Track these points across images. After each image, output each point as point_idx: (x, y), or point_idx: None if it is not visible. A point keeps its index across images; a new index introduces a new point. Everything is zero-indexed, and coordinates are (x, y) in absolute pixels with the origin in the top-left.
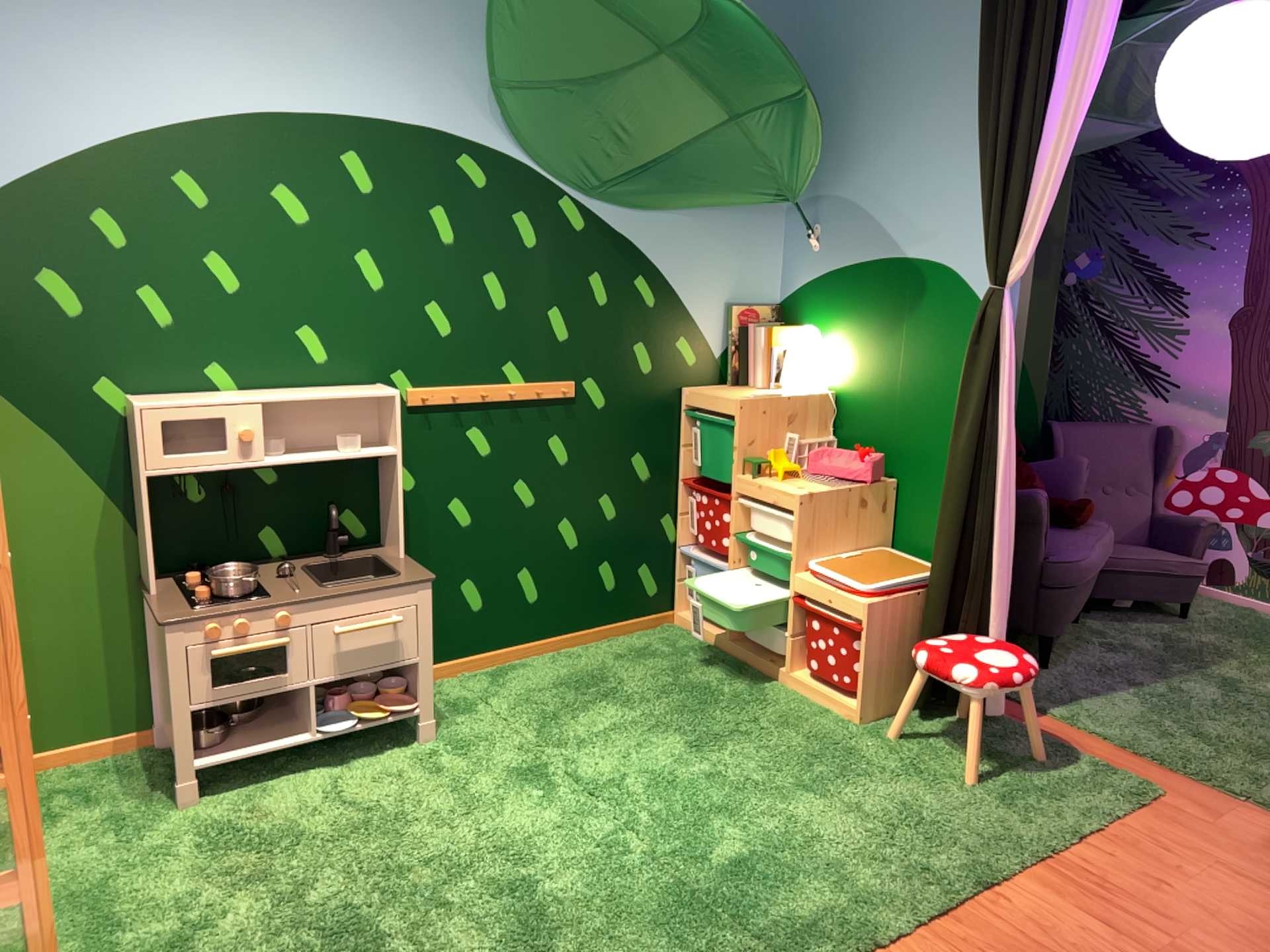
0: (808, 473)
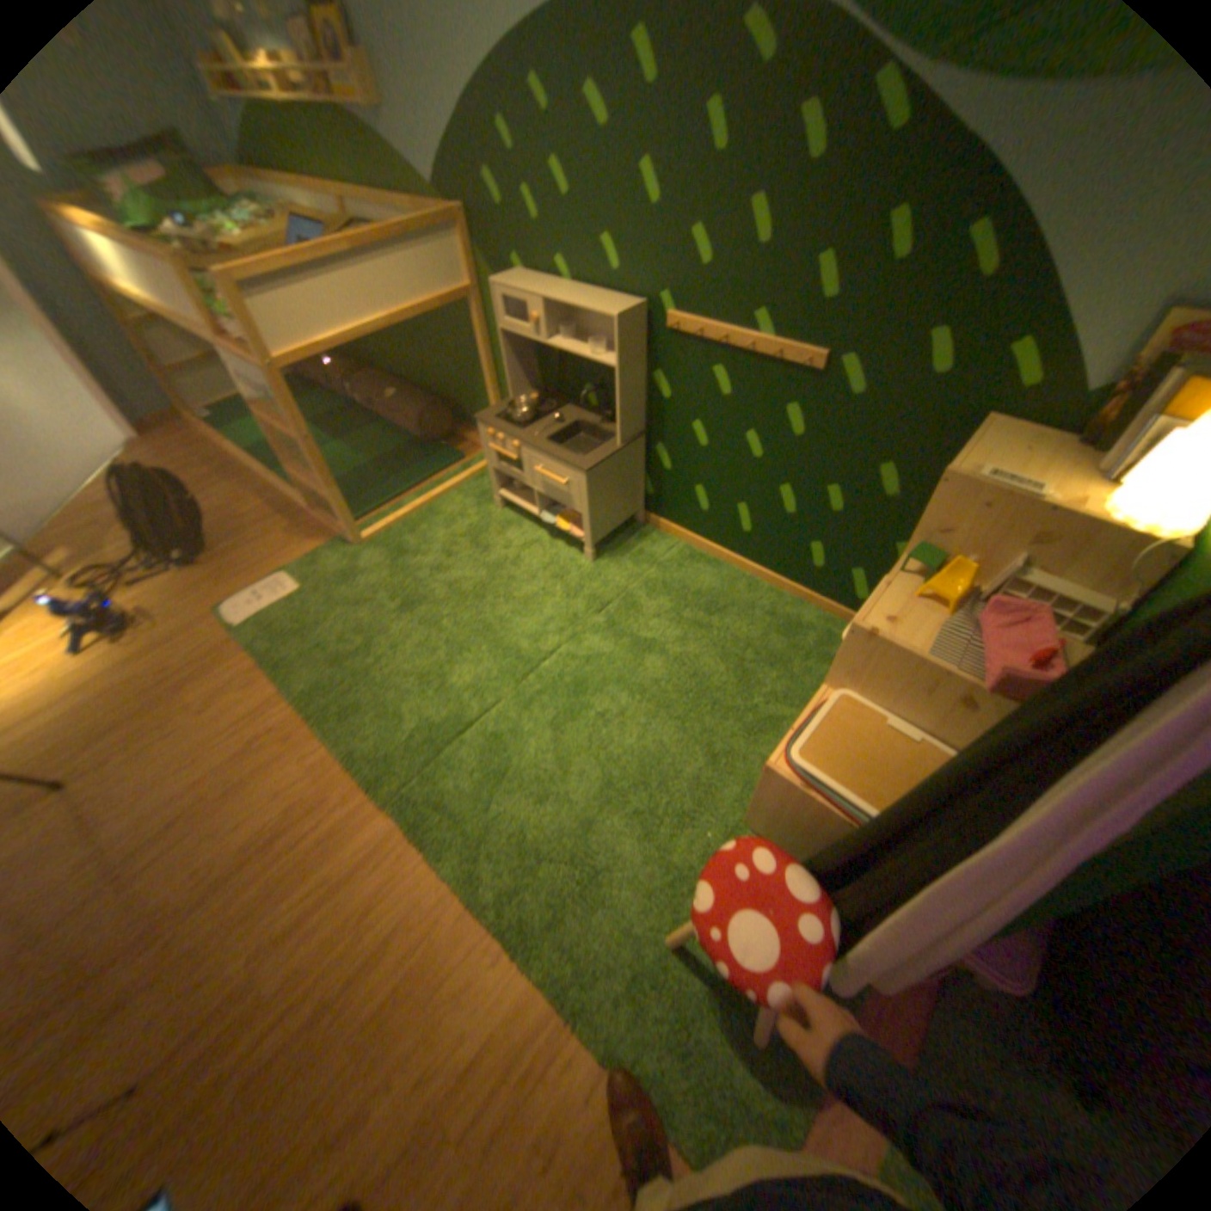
0: (984, 618)
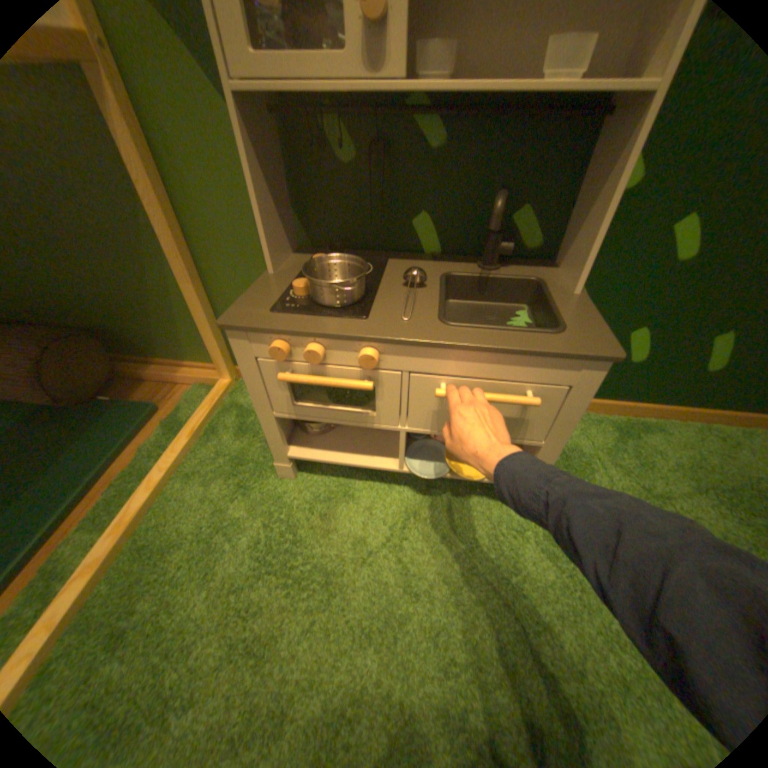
0: None
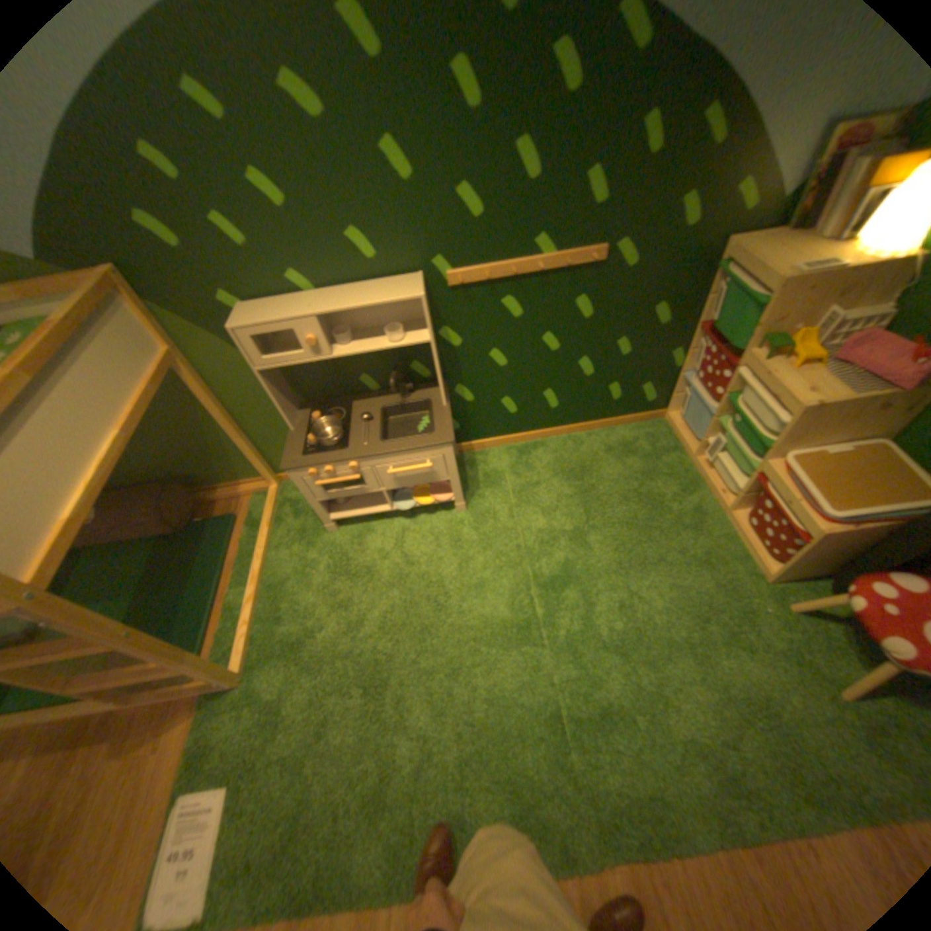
0: (834, 356)
